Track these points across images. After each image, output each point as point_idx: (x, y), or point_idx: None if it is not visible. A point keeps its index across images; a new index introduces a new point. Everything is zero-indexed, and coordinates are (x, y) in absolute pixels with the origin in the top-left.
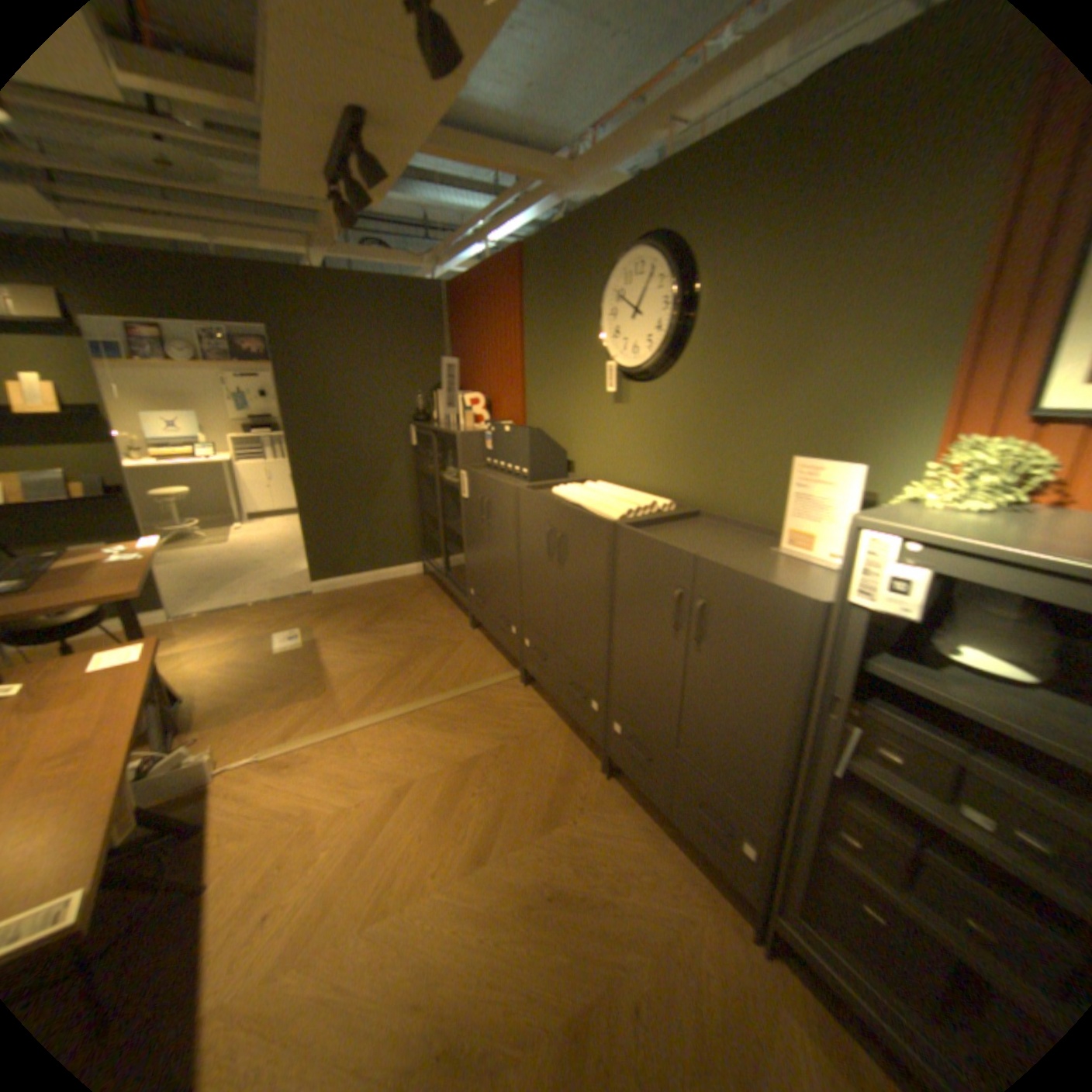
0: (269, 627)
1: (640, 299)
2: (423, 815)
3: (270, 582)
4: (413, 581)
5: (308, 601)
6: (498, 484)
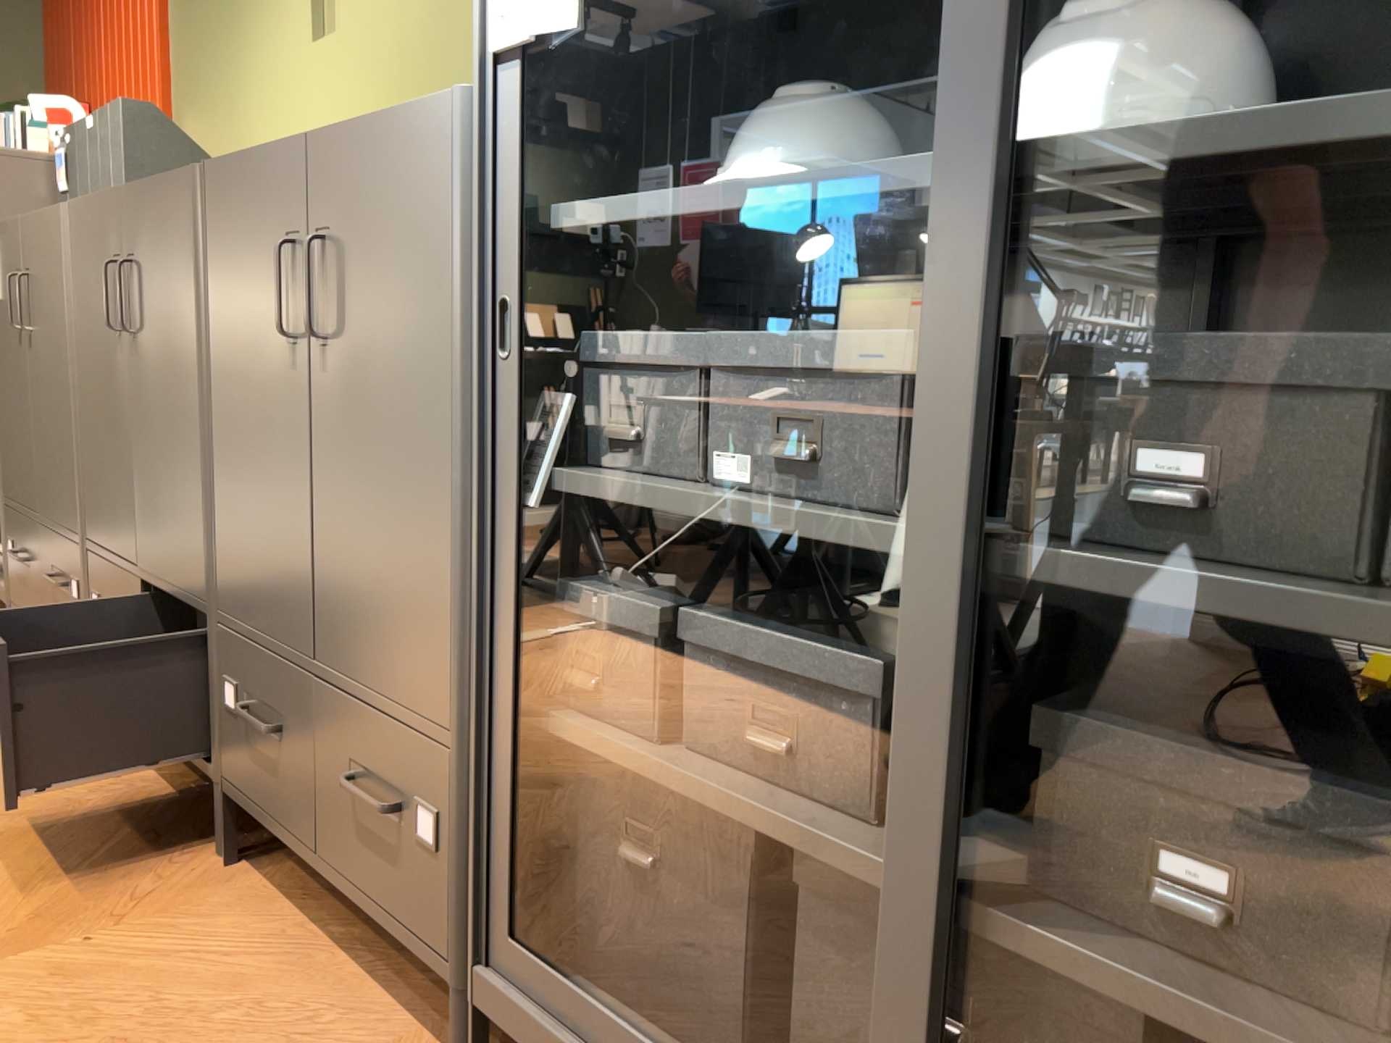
0: None
1: None
2: None
3: None
4: None
5: None
6: (42, 221)
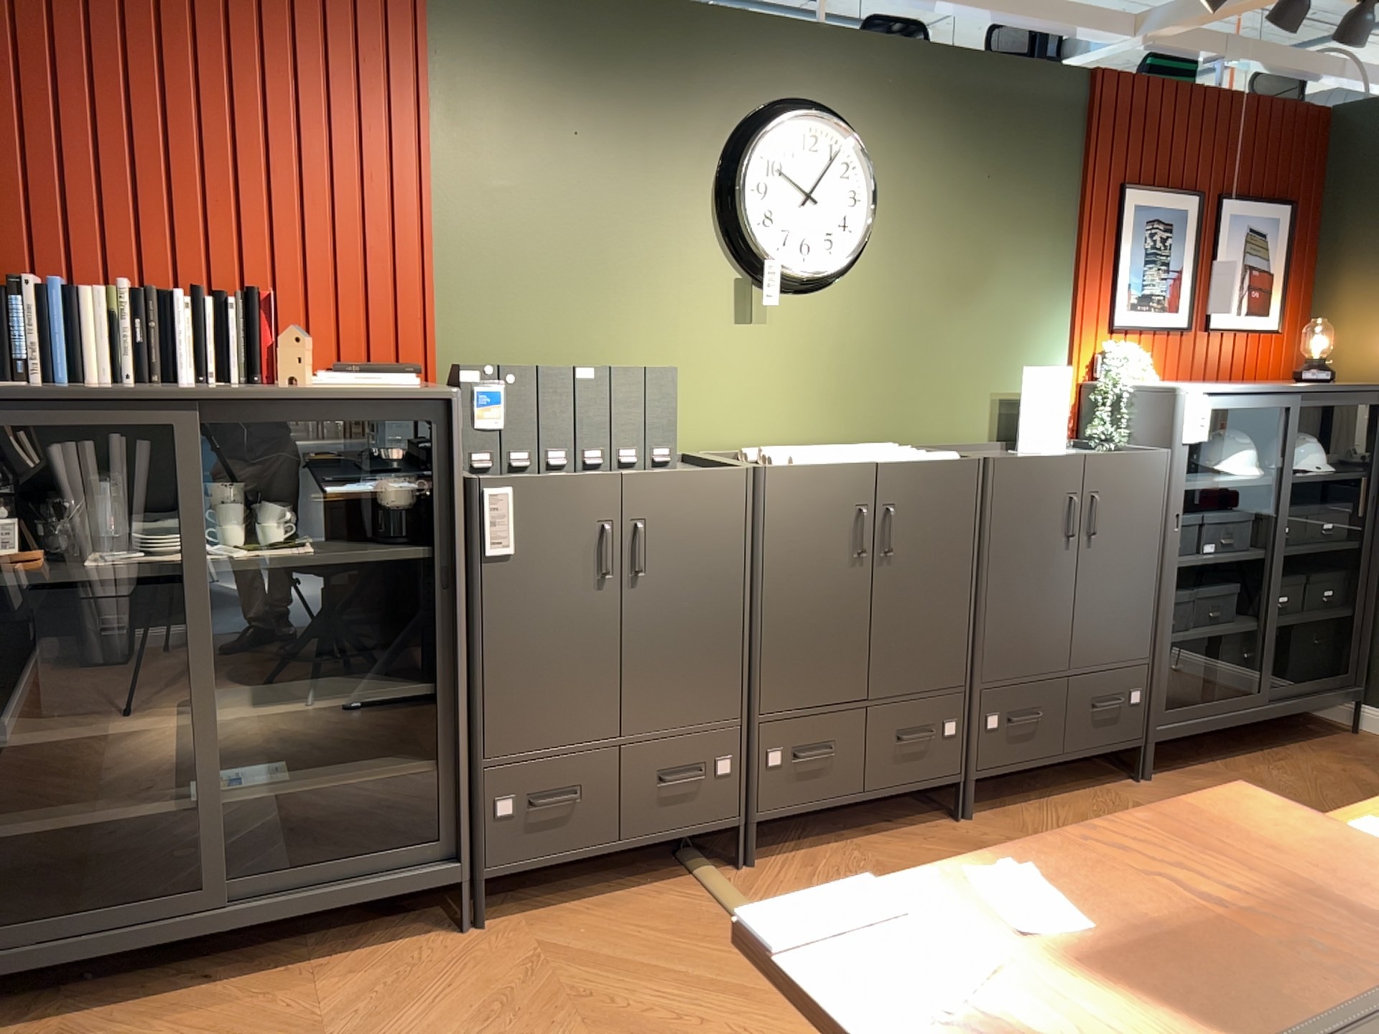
0: None
1: (815, 184)
2: None
3: None
4: None
5: None
6: (689, 477)
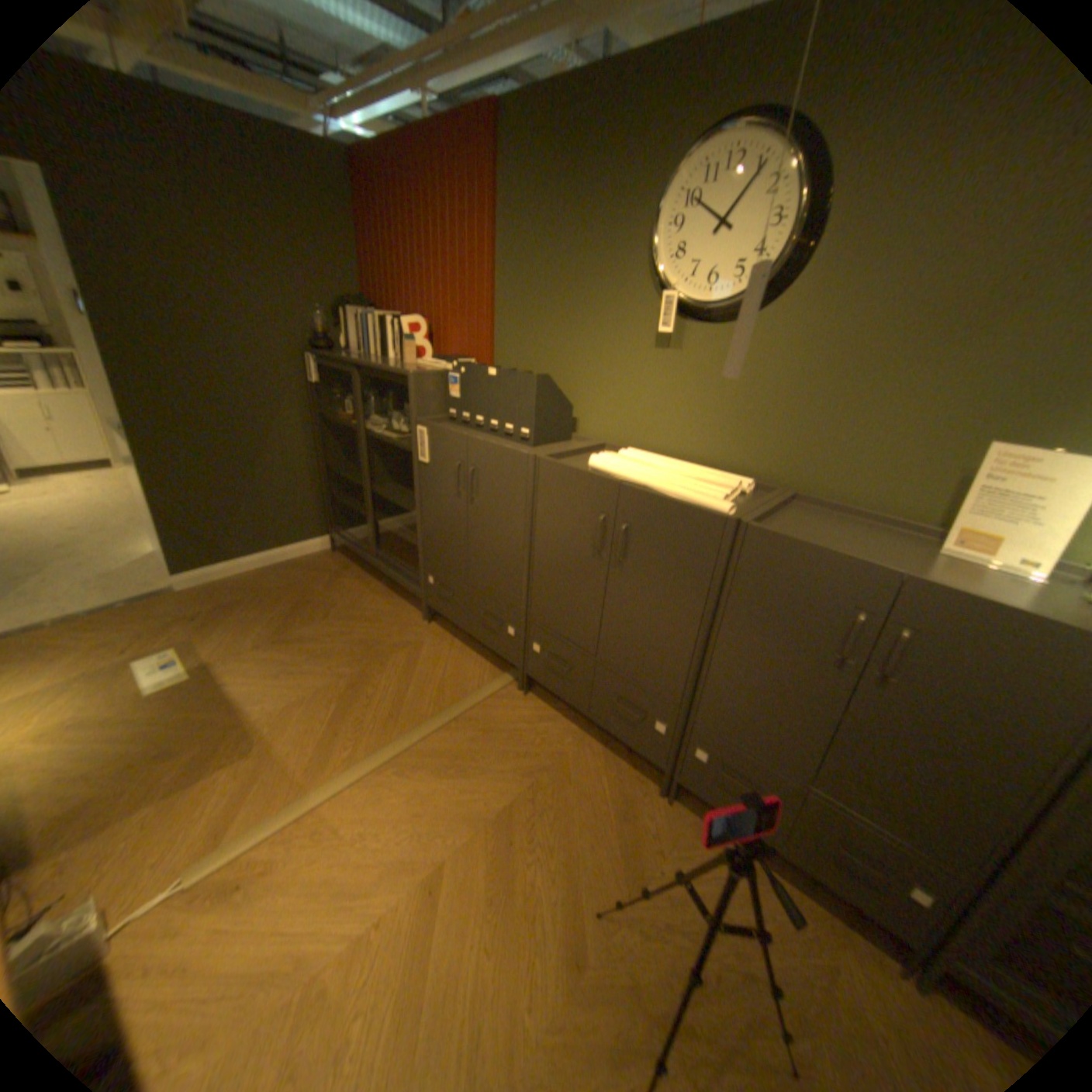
0: (125, 651)
1: (734, 205)
2: (479, 914)
3: (100, 576)
4: (324, 560)
5: (176, 603)
6: (498, 449)
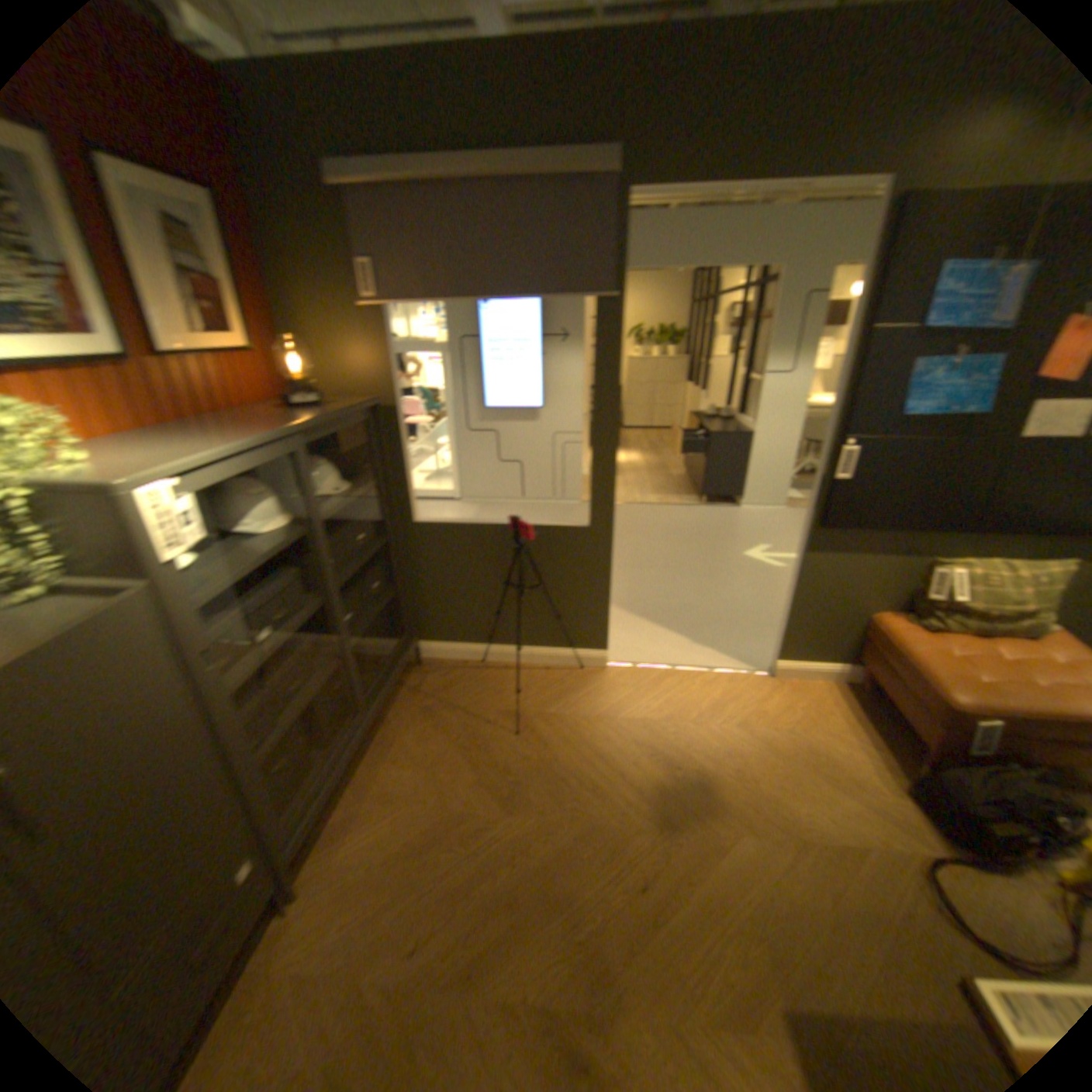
0: None
1: None
2: None
3: None
4: None
5: None
6: None
